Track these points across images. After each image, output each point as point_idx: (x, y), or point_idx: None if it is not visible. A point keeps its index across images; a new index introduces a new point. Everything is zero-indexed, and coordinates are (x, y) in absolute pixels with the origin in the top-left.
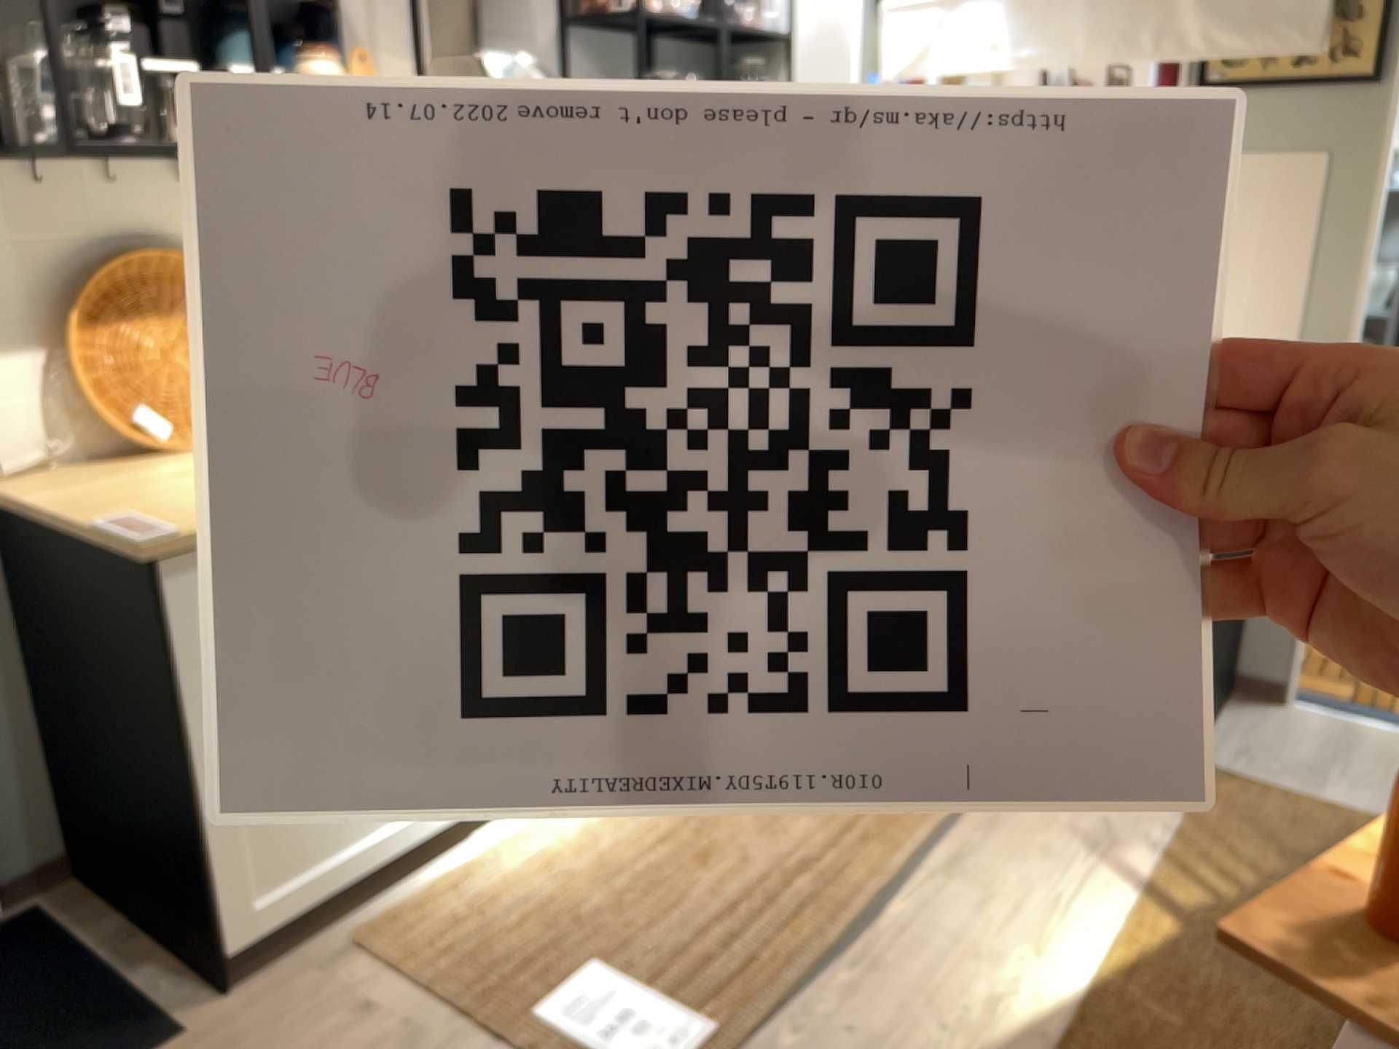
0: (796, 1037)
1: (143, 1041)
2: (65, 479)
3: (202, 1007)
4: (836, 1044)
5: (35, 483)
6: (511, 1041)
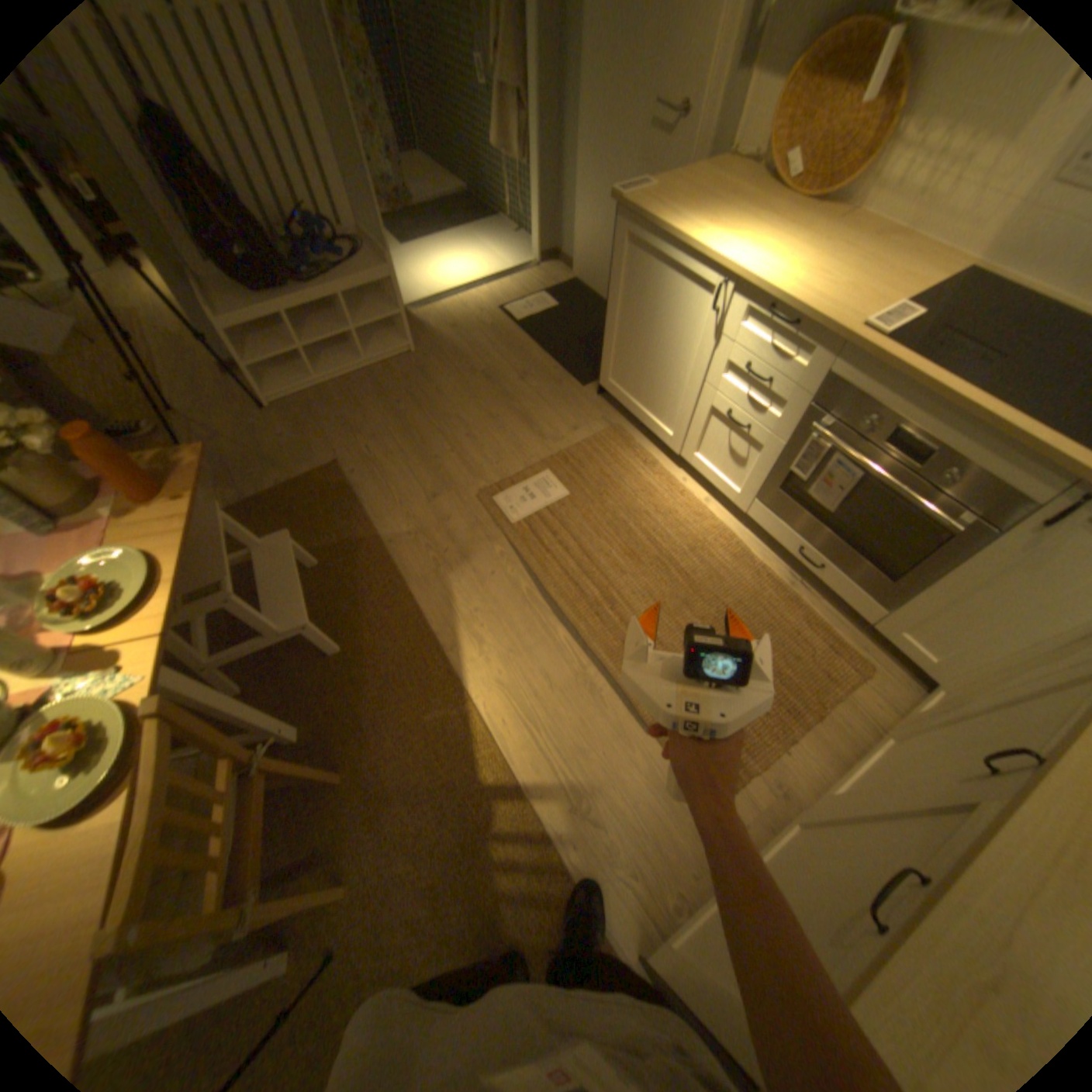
0: (500, 553)
1: (582, 378)
2: (736, 169)
3: (594, 390)
4: (490, 566)
5: (731, 164)
6: (538, 464)
